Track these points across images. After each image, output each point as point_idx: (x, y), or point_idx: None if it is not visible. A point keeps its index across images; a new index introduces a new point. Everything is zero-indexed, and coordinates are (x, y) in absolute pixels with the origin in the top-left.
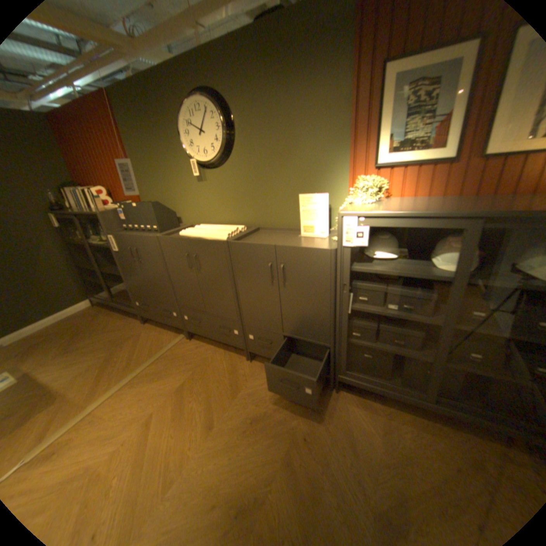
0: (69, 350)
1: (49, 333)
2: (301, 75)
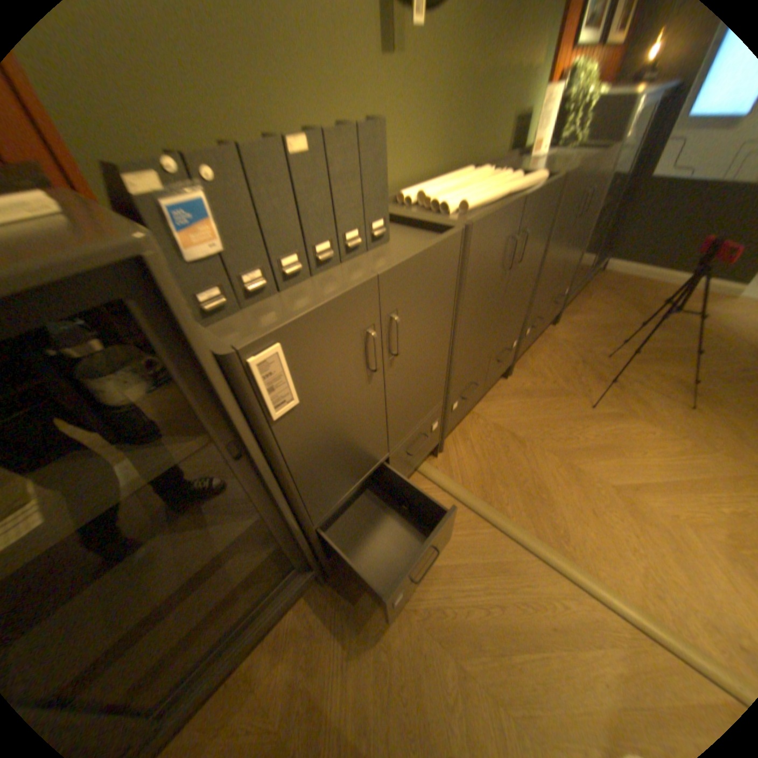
0: None
1: None
2: None
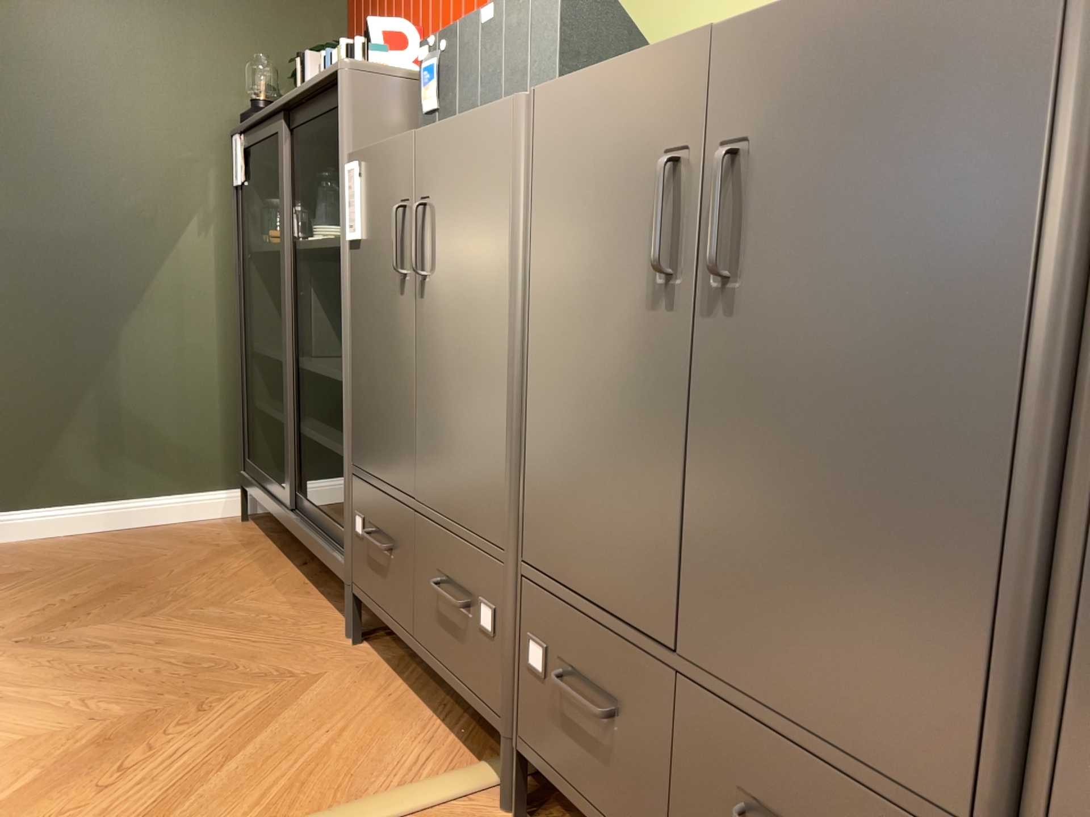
0: (44, 636)
1: (59, 557)
2: None
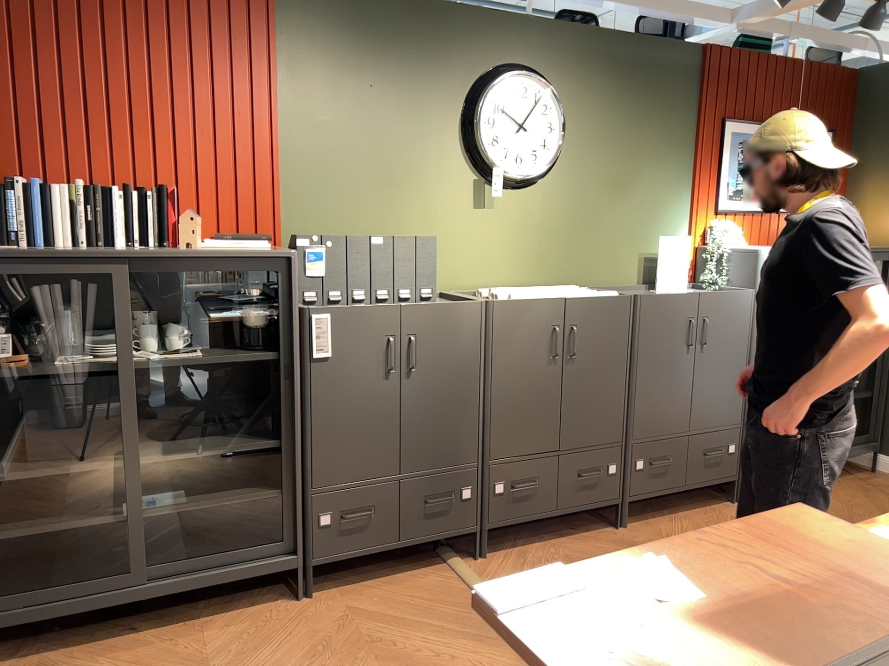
0: None
1: None
2: (653, 103)
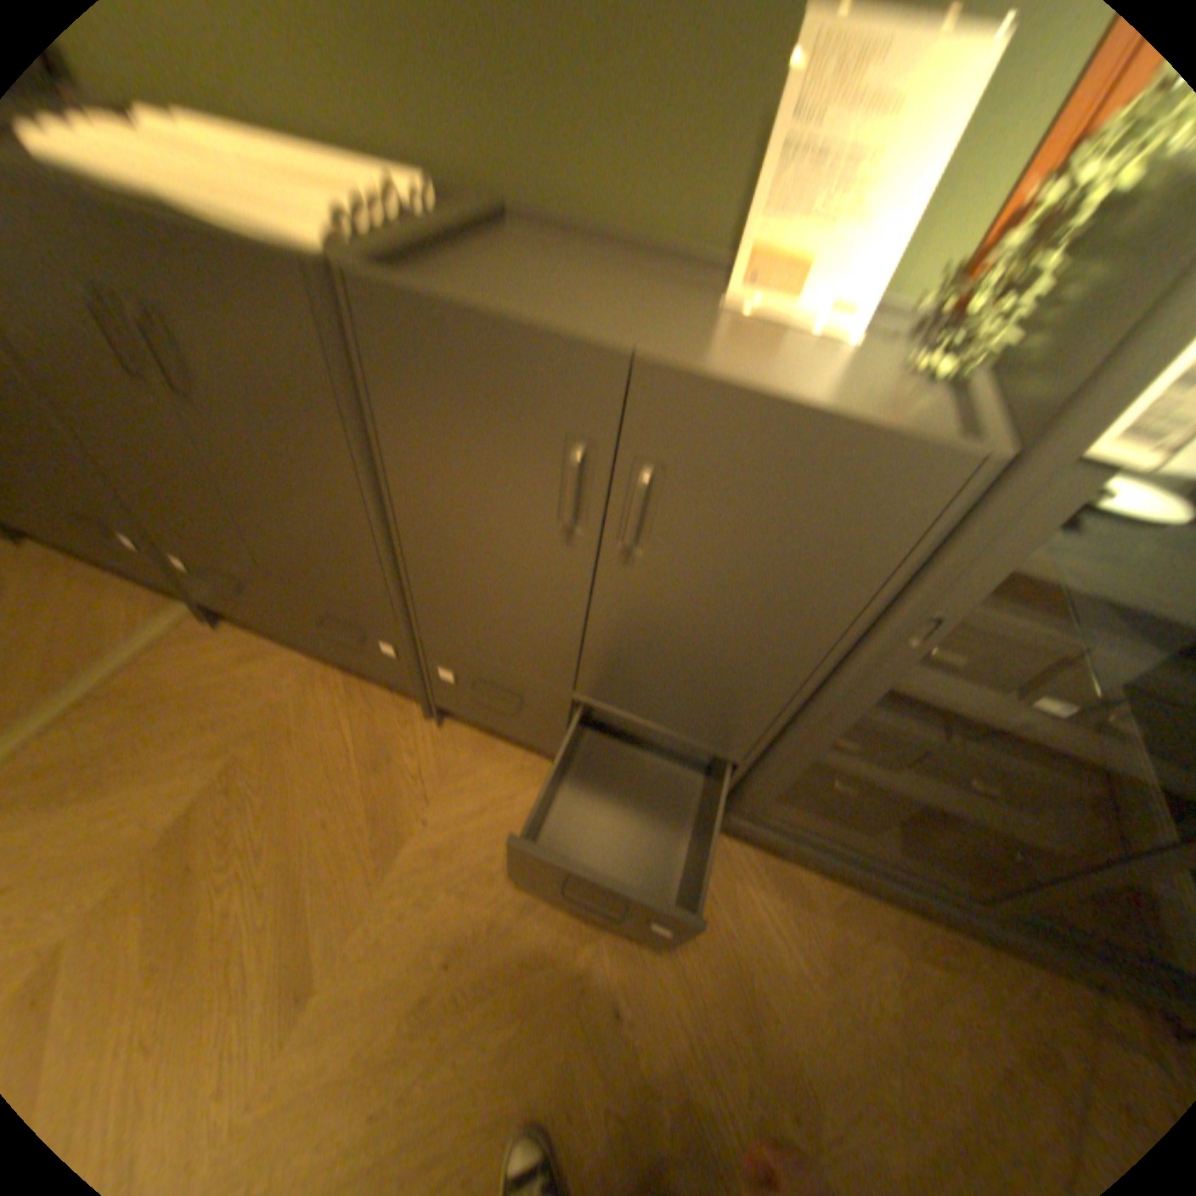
0: None
1: None
2: None
